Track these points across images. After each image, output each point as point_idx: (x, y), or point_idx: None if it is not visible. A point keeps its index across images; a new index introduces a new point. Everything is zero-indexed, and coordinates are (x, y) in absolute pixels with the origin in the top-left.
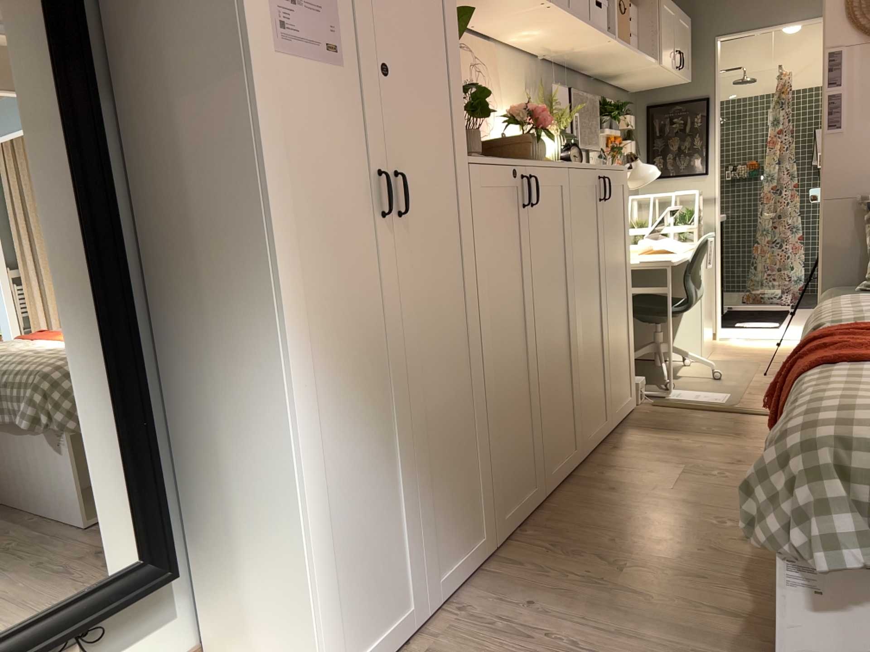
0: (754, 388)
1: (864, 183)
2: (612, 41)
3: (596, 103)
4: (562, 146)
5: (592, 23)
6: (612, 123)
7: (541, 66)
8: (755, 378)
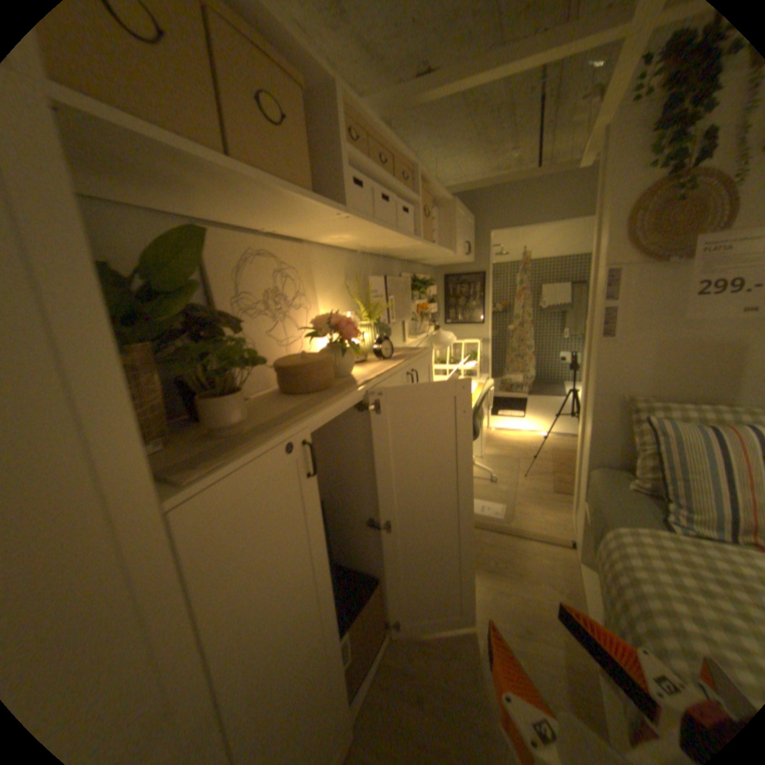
0: (523, 499)
1: (633, 385)
2: (421, 242)
3: (411, 280)
4: (377, 340)
5: (402, 230)
6: (423, 292)
7: (363, 259)
8: (521, 483)
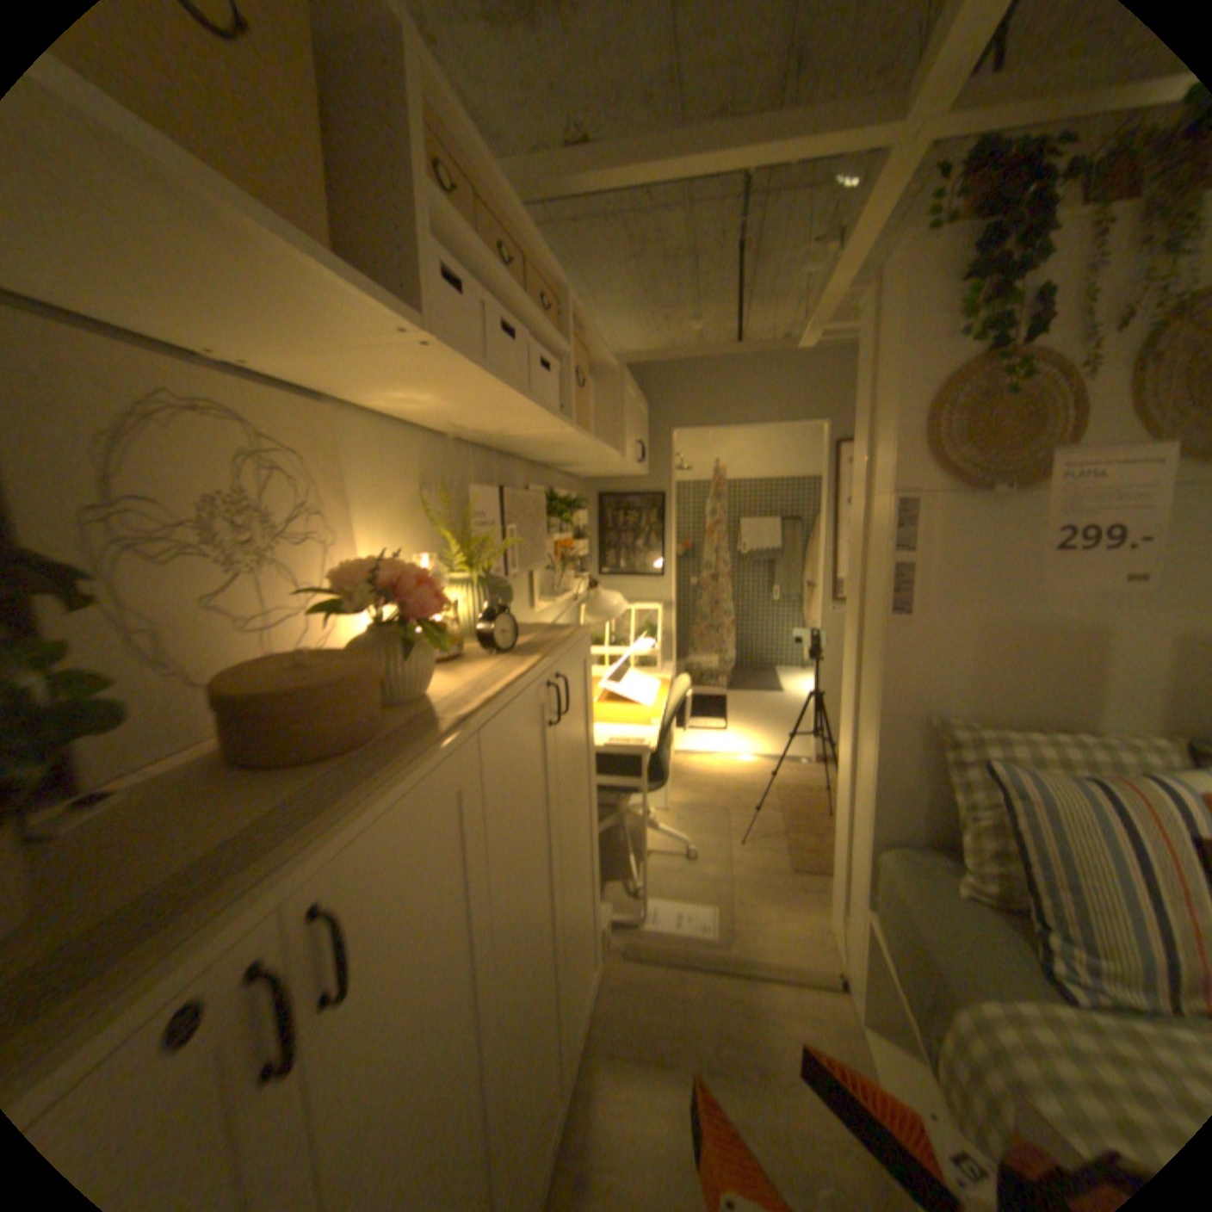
0: (745, 889)
1: (943, 697)
2: (573, 427)
3: (546, 496)
4: (487, 611)
5: (540, 396)
6: (566, 518)
7: (458, 450)
8: (737, 856)
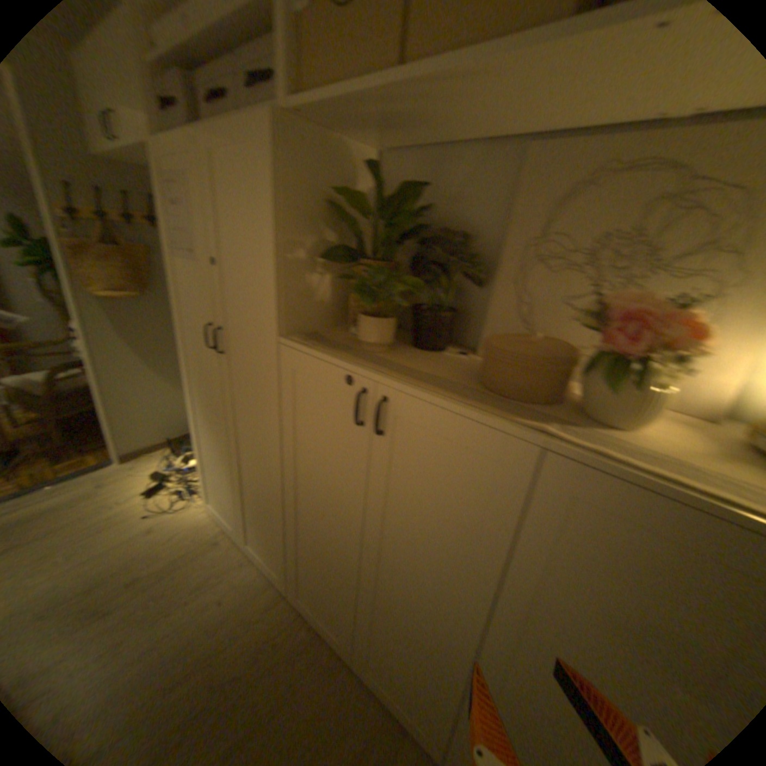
0: None
1: None
2: None
3: None
4: None
5: None
6: None
7: None
8: None
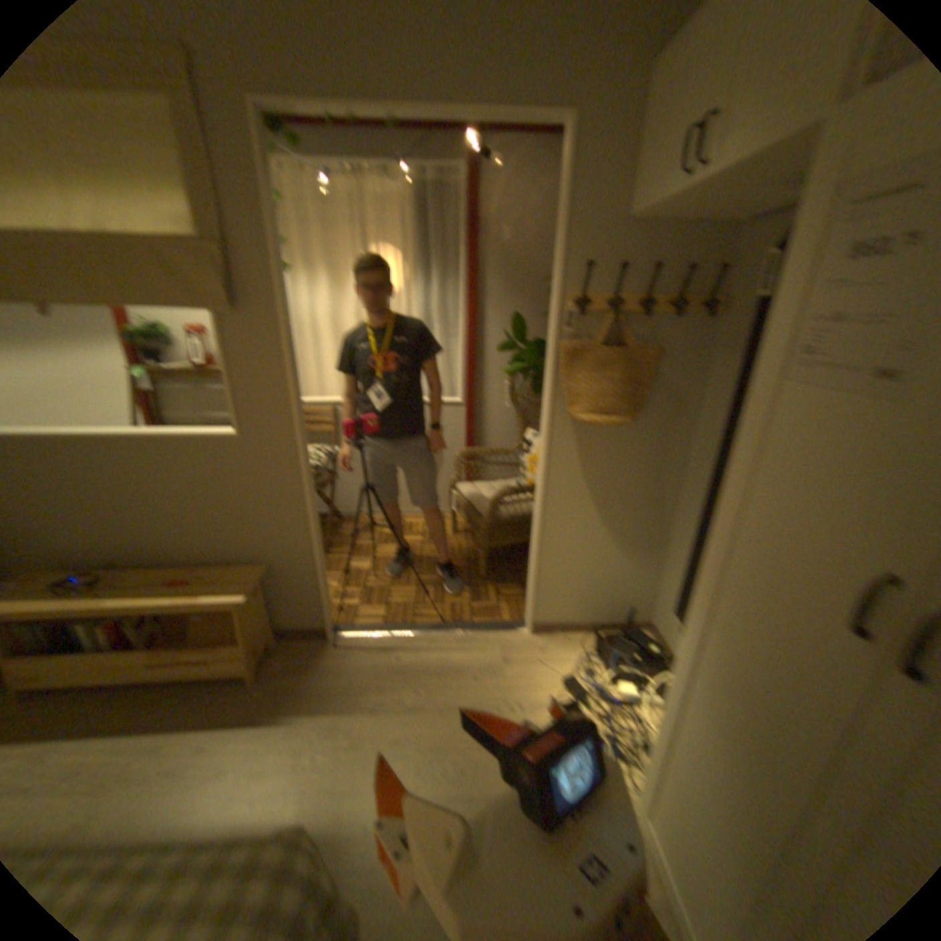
0: None
1: None
2: None
3: None
4: None
5: None
6: None
7: None
8: None
